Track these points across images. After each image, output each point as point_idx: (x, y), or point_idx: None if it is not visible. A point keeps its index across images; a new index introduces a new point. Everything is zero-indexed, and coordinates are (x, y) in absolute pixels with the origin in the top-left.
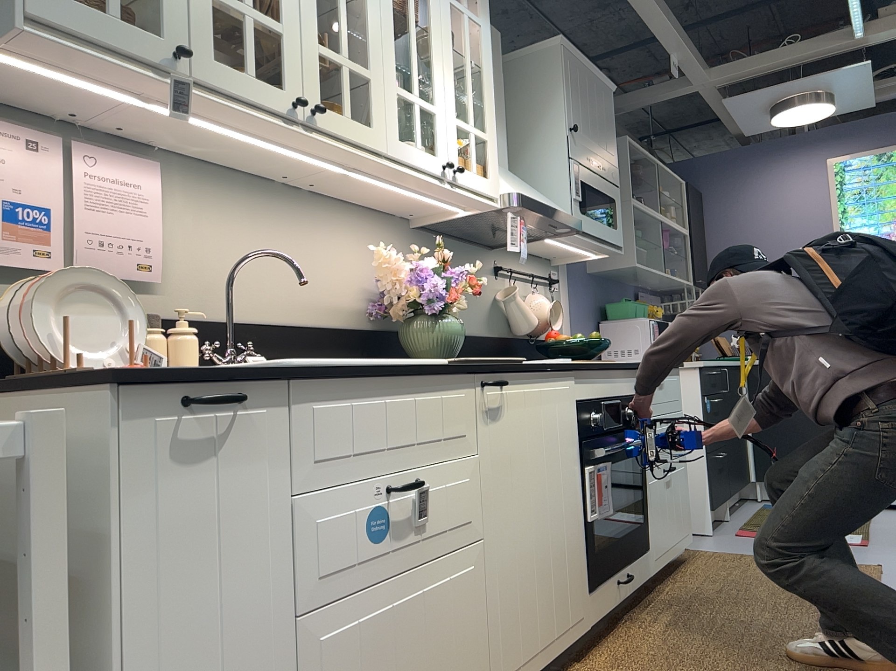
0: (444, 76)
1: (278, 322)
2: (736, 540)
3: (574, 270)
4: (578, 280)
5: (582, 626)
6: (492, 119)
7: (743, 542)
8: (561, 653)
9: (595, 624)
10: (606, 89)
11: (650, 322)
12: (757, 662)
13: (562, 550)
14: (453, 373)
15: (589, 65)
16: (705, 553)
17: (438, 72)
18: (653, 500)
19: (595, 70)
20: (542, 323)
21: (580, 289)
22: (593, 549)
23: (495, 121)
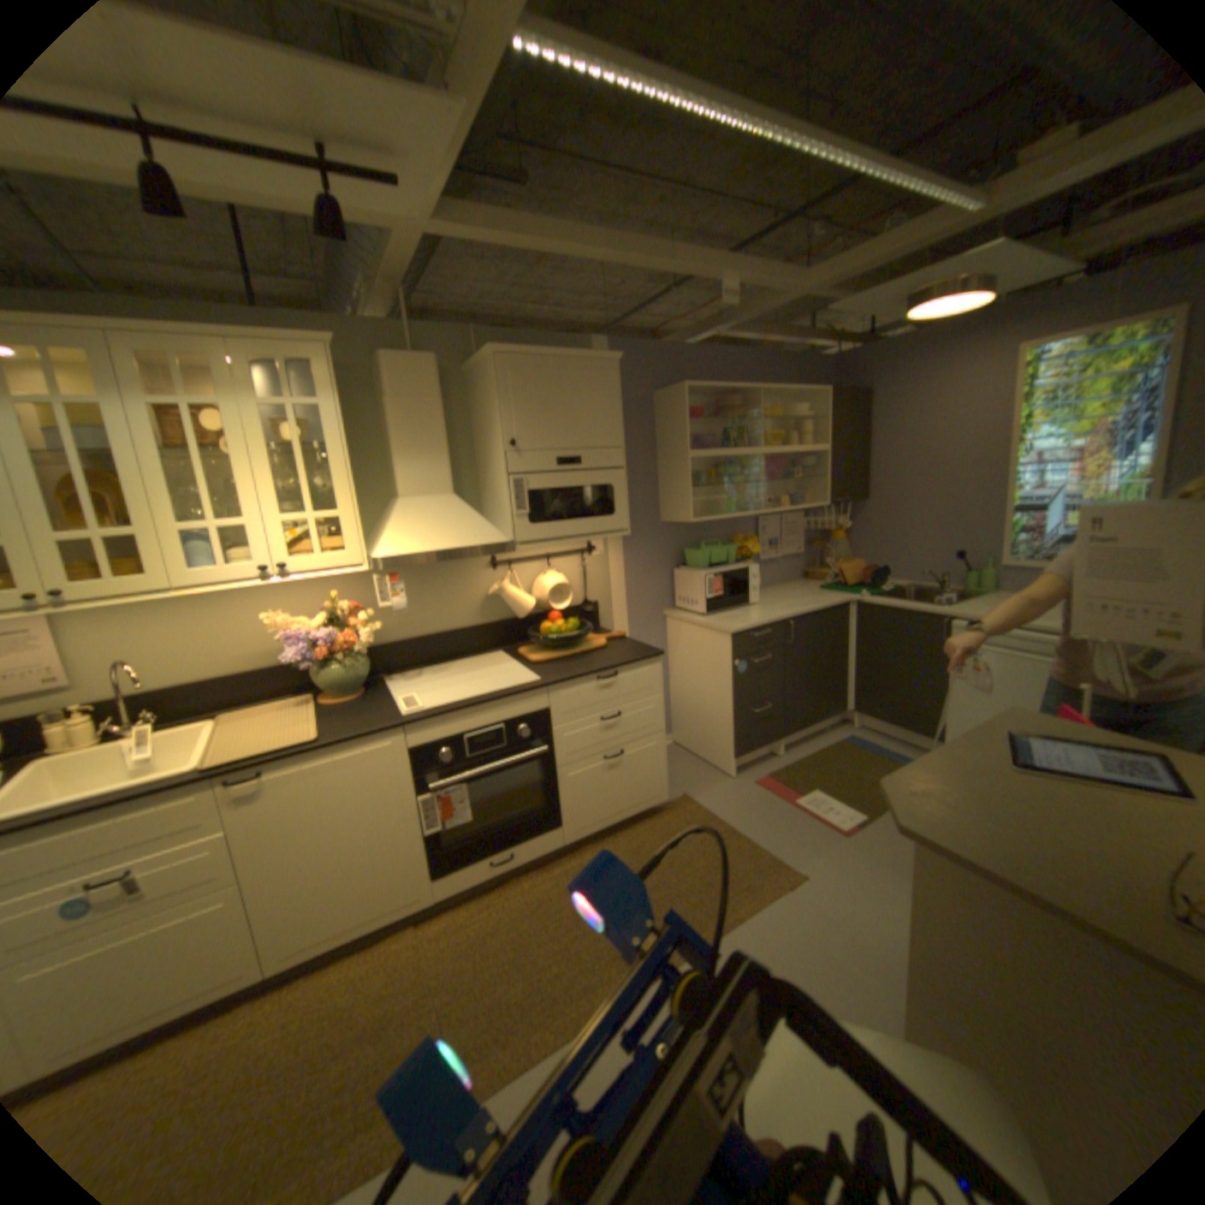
0: (255, 485)
1: (200, 681)
2: (745, 794)
3: (631, 529)
4: (637, 536)
5: (416, 909)
6: (347, 494)
7: (745, 800)
8: (379, 930)
9: (443, 902)
10: (596, 365)
11: (707, 578)
12: (515, 982)
13: (377, 866)
14: (168, 793)
15: (555, 353)
16: (686, 810)
17: (244, 486)
18: (573, 790)
19: (569, 354)
20: (547, 605)
21: (642, 544)
22: (442, 852)
23: (354, 493)
